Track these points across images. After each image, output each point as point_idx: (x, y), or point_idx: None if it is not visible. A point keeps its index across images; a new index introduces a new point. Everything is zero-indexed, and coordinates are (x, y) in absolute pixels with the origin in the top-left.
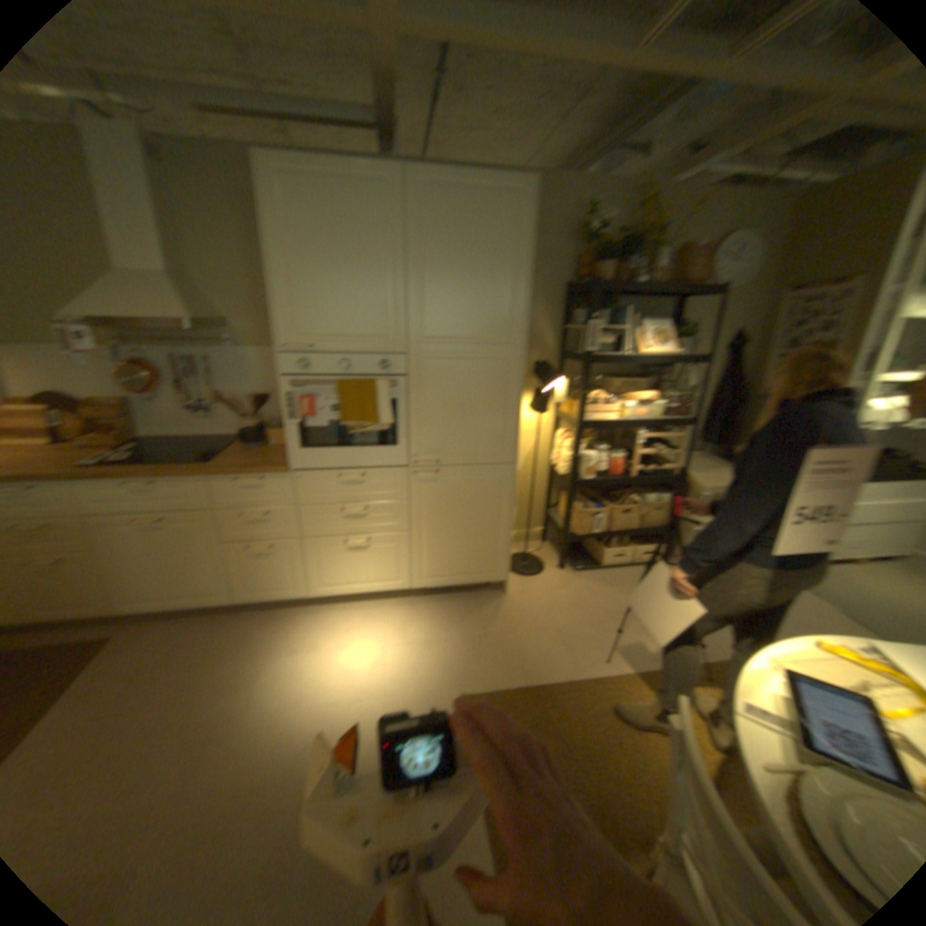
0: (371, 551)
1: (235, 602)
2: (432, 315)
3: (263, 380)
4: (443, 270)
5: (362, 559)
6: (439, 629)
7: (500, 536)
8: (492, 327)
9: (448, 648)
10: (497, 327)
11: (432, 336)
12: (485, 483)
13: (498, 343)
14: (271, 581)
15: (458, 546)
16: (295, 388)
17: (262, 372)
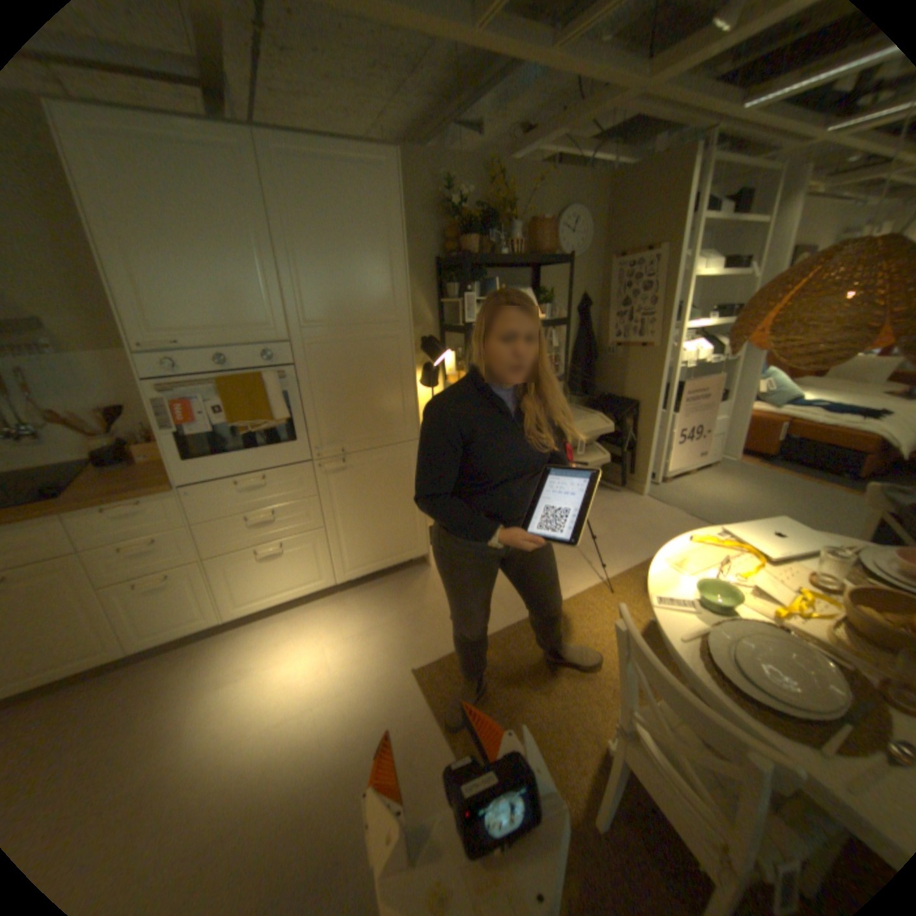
0: (282, 559)
1: (122, 657)
2: (309, 298)
3: (102, 391)
4: (313, 249)
5: (274, 570)
6: (371, 618)
7: (414, 513)
8: (374, 307)
9: (385, 633)
10: (379, 307)
11: (312, 321)
12: (392, 465)
13: (382, 323)
14: (166, 620)
15: (374, 532)
16: (157, 394)
17: (98, 382)
